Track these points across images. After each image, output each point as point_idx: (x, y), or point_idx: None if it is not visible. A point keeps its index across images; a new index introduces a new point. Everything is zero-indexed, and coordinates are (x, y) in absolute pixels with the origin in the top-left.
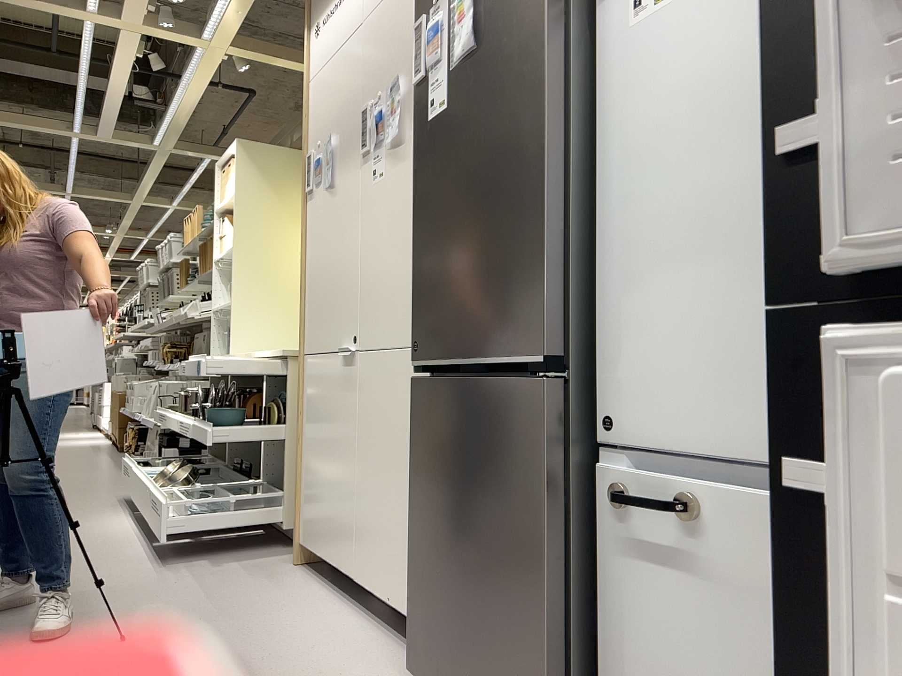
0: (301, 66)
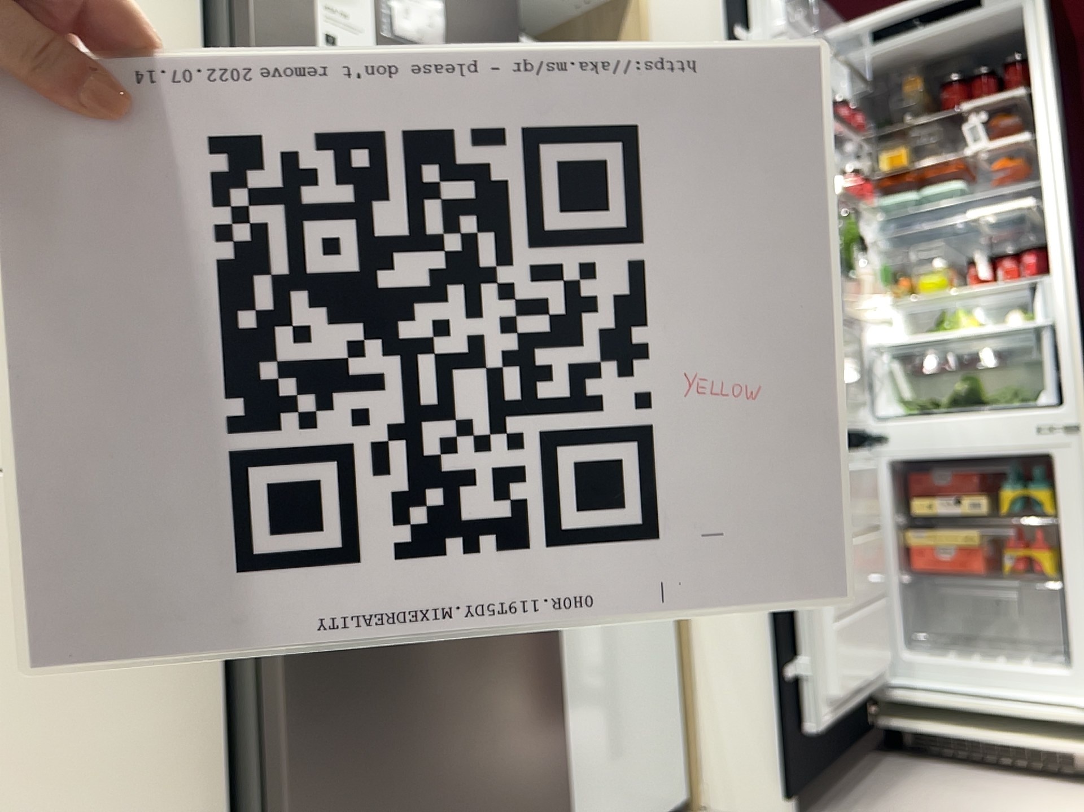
0: None
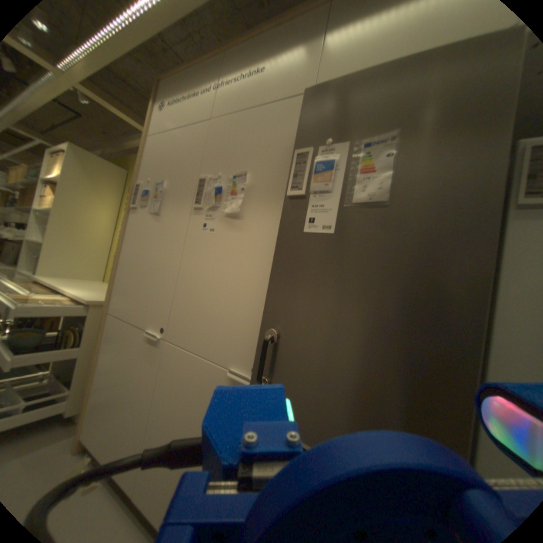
0: (128, 118)
